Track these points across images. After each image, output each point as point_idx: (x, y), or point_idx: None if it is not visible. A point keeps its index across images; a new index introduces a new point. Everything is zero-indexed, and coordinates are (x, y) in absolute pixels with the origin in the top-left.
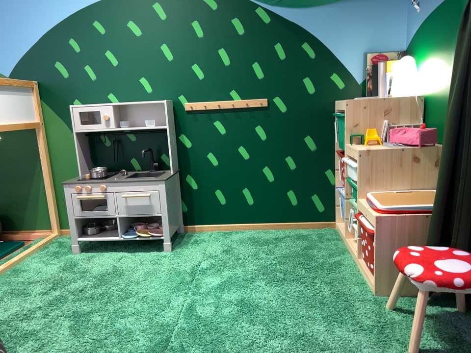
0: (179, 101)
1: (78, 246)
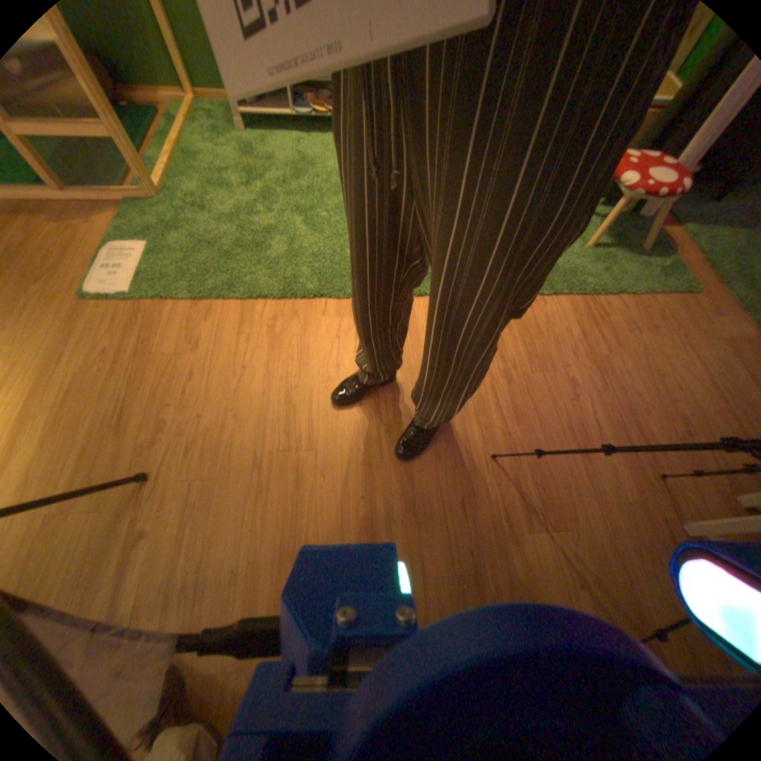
0: None
1: (240, 119)
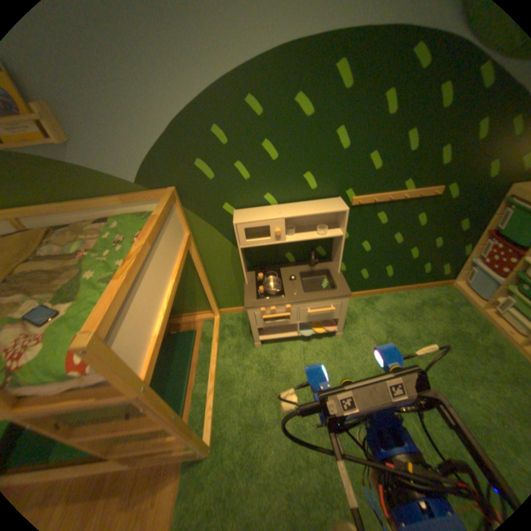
0: (346, 196)
1: (260, 343)
